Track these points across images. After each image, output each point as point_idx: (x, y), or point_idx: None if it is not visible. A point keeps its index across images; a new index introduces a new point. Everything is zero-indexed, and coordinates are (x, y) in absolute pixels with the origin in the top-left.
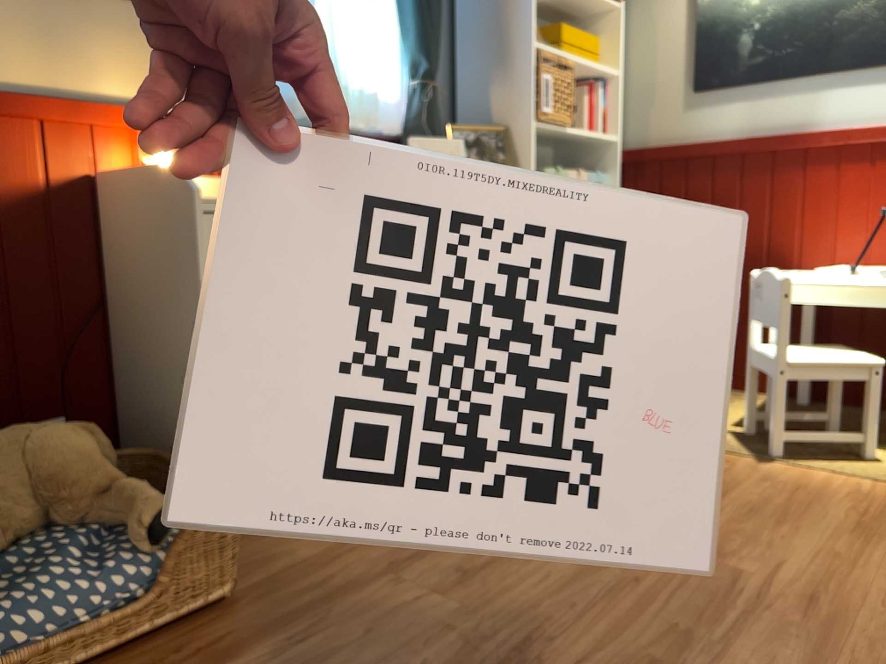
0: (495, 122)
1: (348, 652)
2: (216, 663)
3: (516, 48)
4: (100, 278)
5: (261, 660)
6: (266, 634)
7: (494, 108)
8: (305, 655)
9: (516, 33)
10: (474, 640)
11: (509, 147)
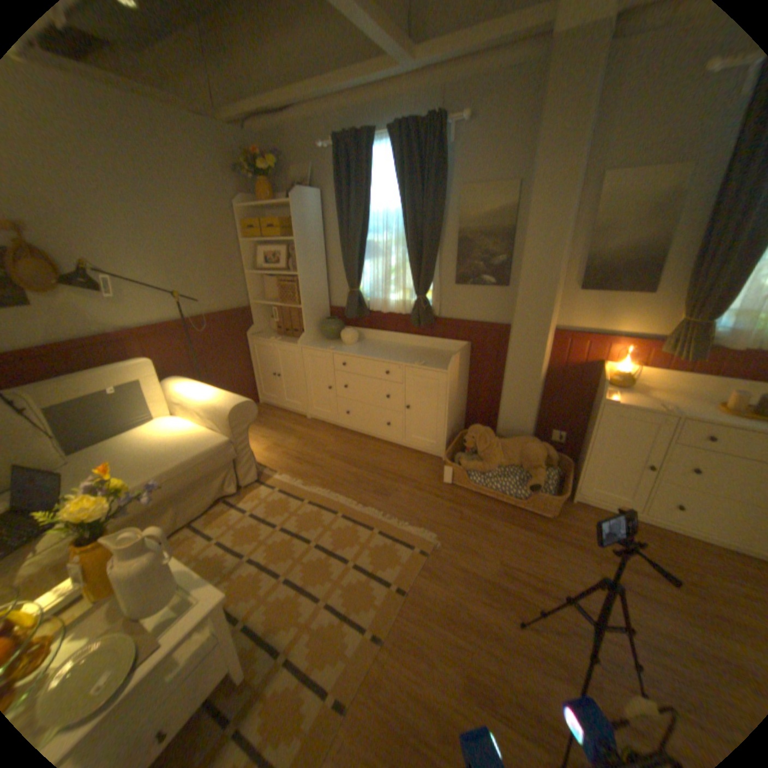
0: None
1: (552, 559)
2: (526, 529)
3: None
4: (594, 396)
5: (534, 539)
6: (544, 535)
7: None
8: (543, 549)
9: None
10: (585, 596)
11: None
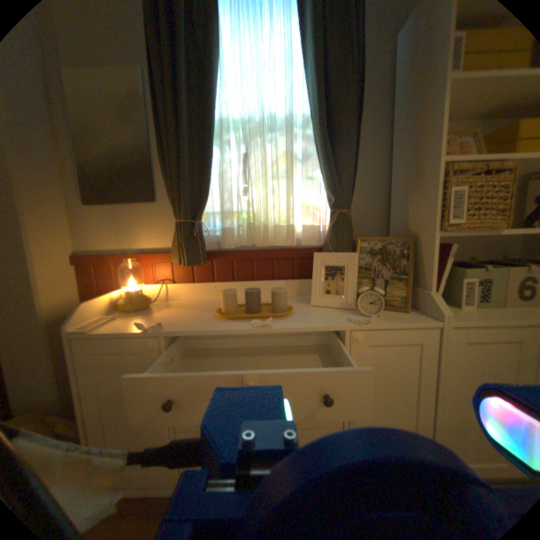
0: (411, 230)
1: None
2: None
3: (429, 166)
4: None
5: None
6: None
7: (412, 219)
8: None
9: (430, 152)
10: None
11: (419, 253)
